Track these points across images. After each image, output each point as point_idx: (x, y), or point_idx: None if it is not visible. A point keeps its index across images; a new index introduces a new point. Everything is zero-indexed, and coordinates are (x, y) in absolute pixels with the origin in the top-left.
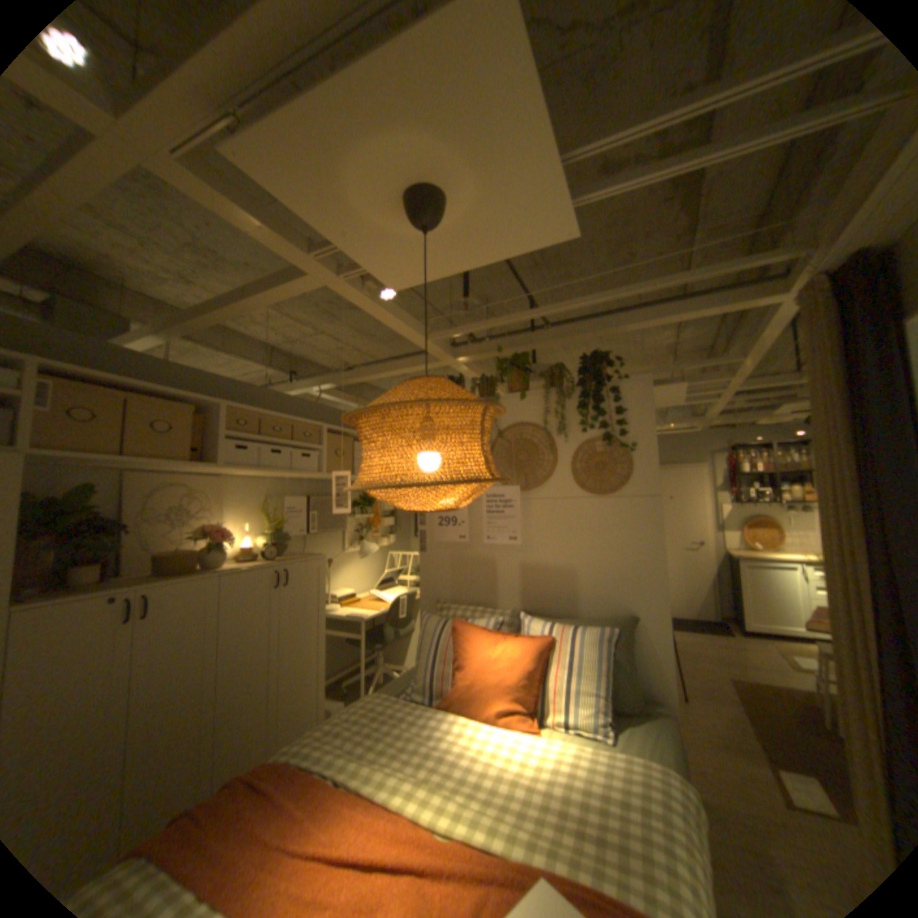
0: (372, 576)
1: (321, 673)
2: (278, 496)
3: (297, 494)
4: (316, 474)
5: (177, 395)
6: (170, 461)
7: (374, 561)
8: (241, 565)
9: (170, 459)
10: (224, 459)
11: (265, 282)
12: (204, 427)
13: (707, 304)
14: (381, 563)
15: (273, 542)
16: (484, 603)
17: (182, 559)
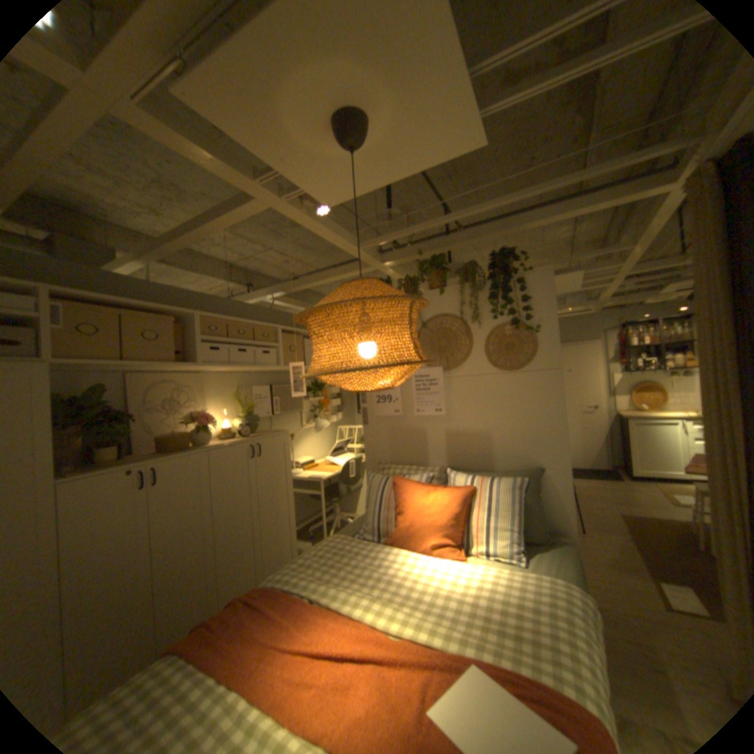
0: (326, 446)
1: (292, 521)
2: (247, 386)
3: (261, 384)
4: (275, 367)
5: (159, 309)
6: (160, 363)
7: (327, 434)
8: (223, 442)
9: (159, 361)
10: (202, 359)
11: (220, 208)
12: (183, 334)
13: (601, 199)
14: (332, 435)
15: (246, 423)
16: (417, 463)
17: (177, 439)
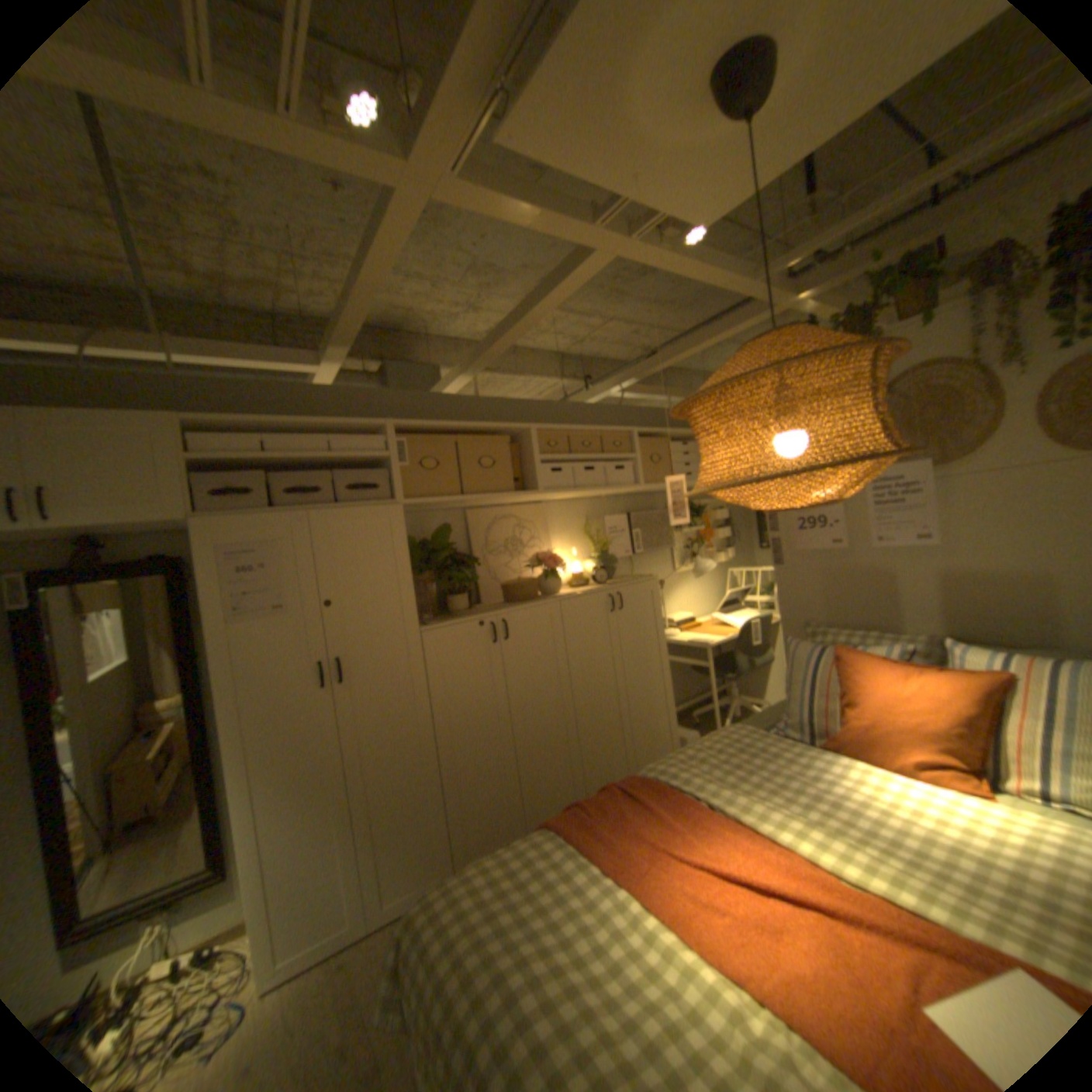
0: (712, 599)
1: (671, 701)
2: (597, 518)
3: (615, 514)
4: (633, 488)
5: (493, 430)
6: (499, 496)
7: (712, 582)
8: (576, 591)
9: (499, 494)
10: (543, 486)
11: (551, 280)
12: (520, 457)
13: None
14: (720, 584)
15: (601, 567)
16: (880, 627)
17: (525, 587)
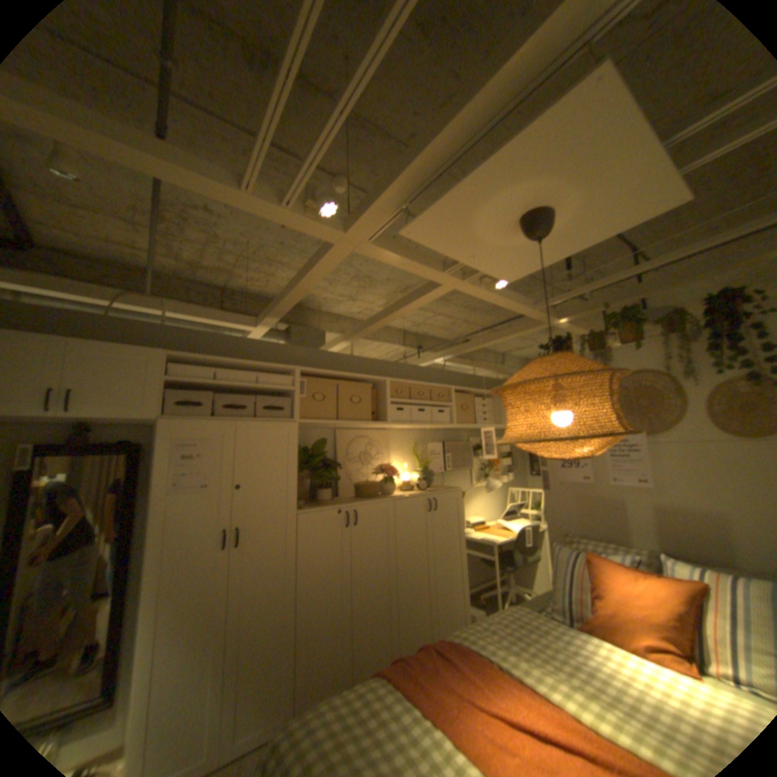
0: (497, 509)
1: (466, 584)
2: (422, 443)
3: (435, 441)
4: (449, 426)
5: (362, 379)
6: (362, 422)
7: (497, 496)
8: (405, 494)
9: (362, 421)
10: (390, 419)
11: (412, 296)
12: (377, 397)
13: None
14: (503, 498)
15: (424, 478)
16: (616, 542)
17: (371, 488)
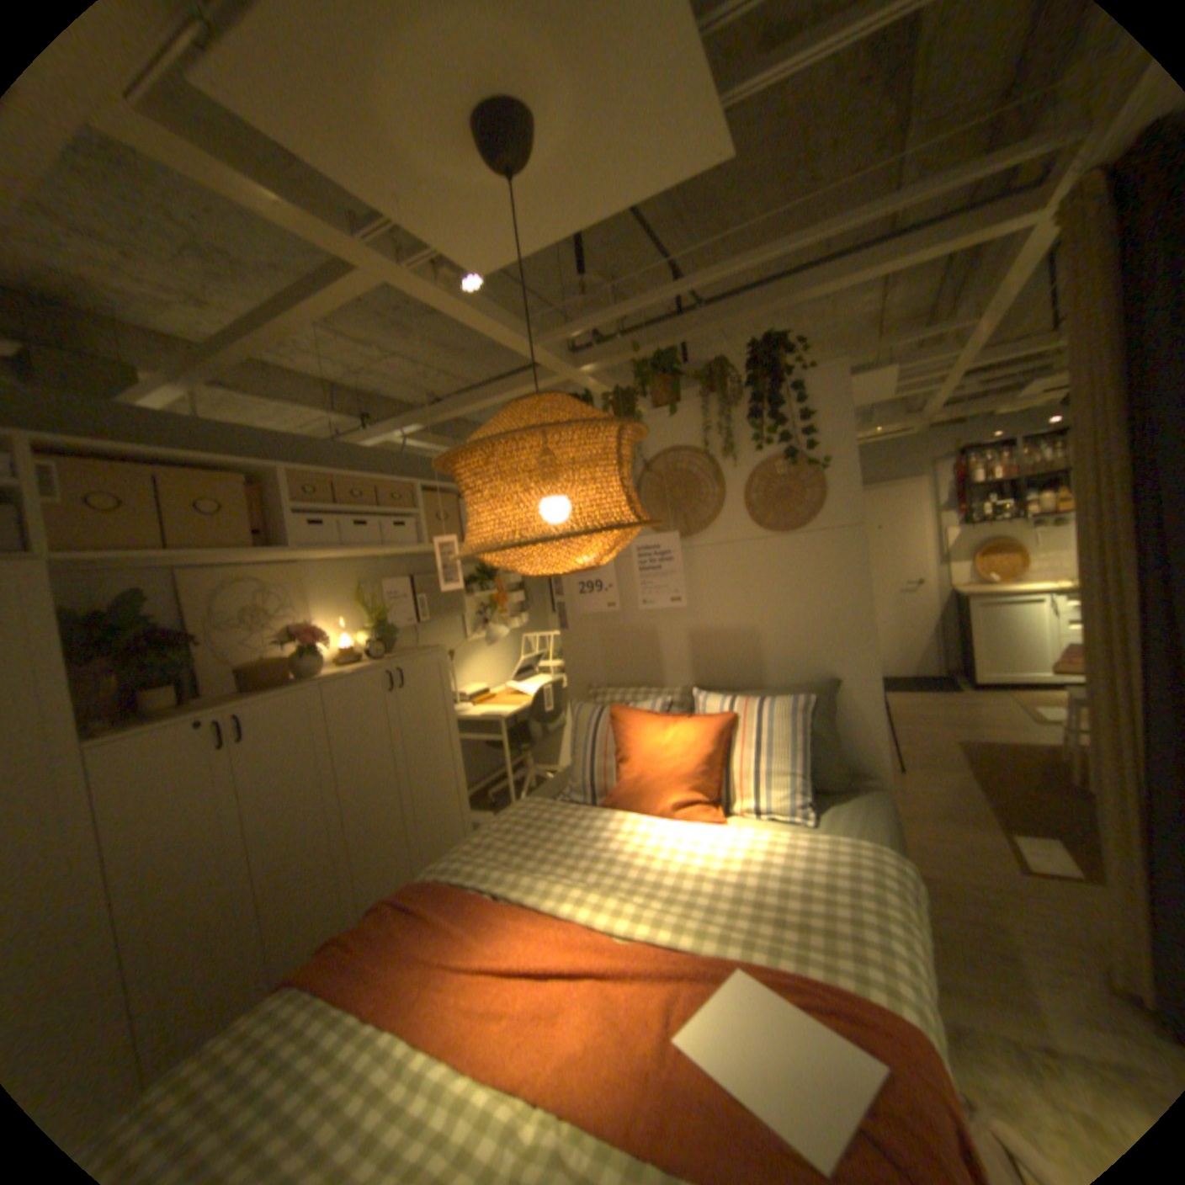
0: (506, 665)
1: (461, 782)
2: (372, 580)
3: (396, 574)
4: (415, 546)
5: (217, 461)
6: (227, 549)
7: (506, 647)
8: (342, 668)
9: (226, 546)
10: (295, 539)
11: (300, 286)
12: (261, 500)
13: (924, 242)
14: (514, 649)
15: (377, 637)
16: (646, 682)
17: (268, 668)
